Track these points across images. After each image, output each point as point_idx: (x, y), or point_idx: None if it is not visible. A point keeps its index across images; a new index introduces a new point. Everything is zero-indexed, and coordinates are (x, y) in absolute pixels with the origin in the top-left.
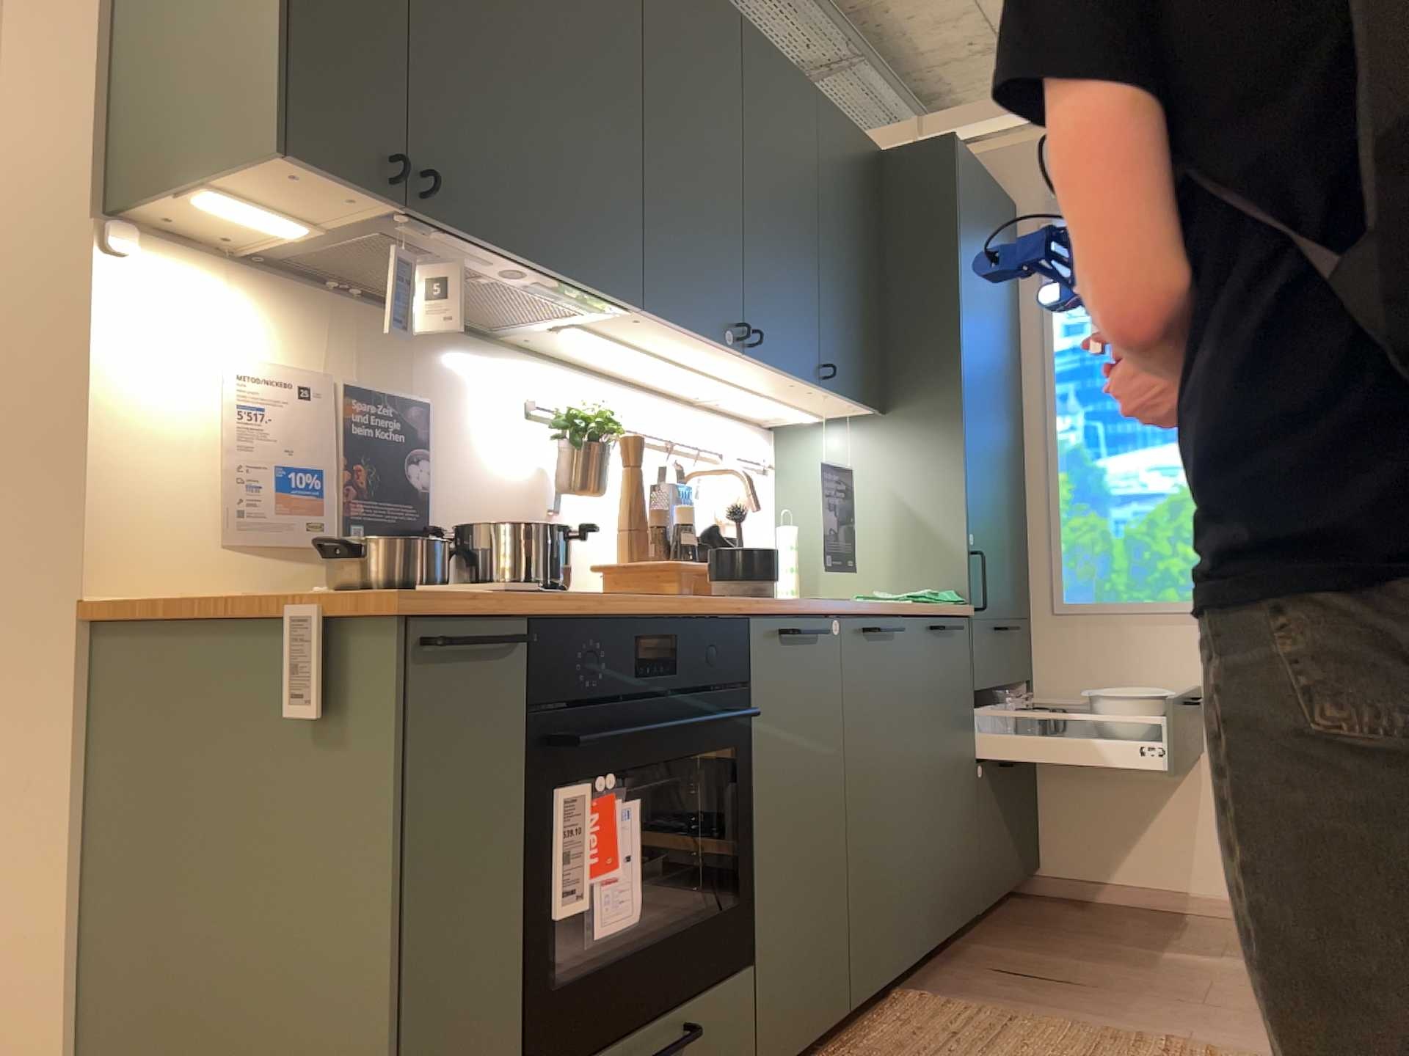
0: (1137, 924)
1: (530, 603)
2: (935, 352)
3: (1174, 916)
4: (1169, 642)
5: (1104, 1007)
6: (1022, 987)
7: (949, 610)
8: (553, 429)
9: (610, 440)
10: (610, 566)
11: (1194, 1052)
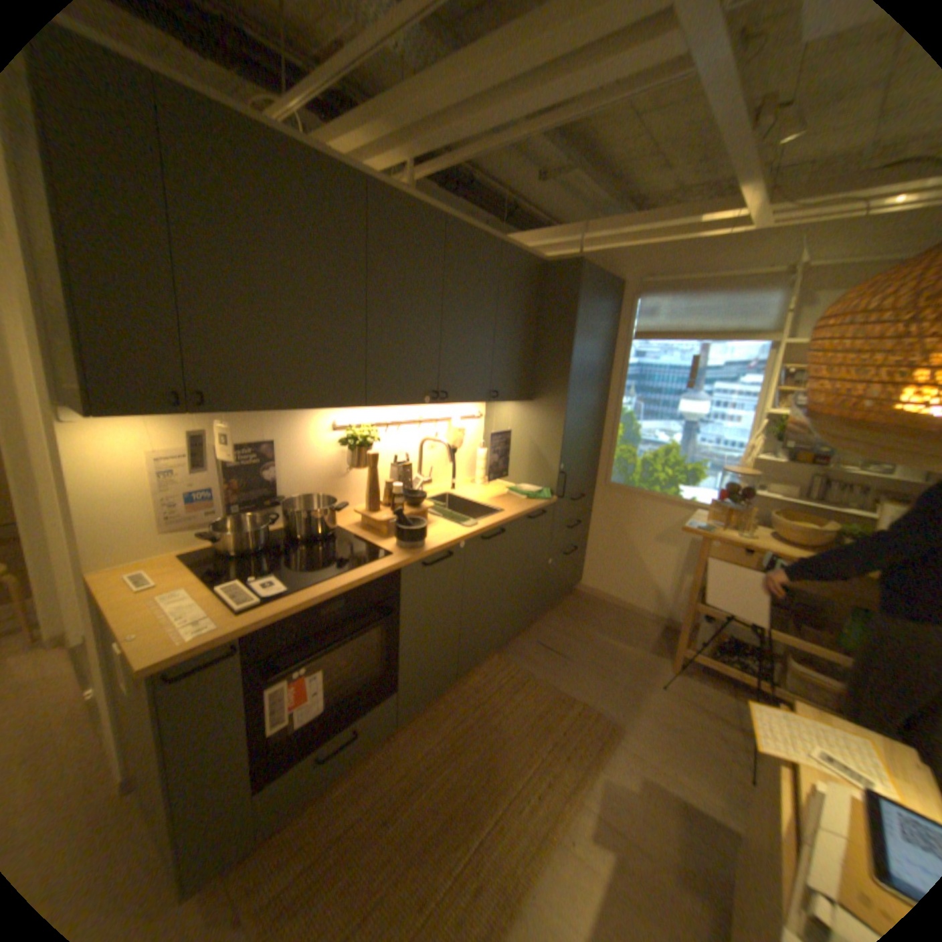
0: (608, 619)
1: (237, 634)
2: (556, 376)
3: (626, 616)
4: (651, 509)
5: (568, 677)
6: (542, 657)
7: (539, 504)
8: (340, 443)
9: (374, 440)
10: (359, 514)
11: (589, 718)
